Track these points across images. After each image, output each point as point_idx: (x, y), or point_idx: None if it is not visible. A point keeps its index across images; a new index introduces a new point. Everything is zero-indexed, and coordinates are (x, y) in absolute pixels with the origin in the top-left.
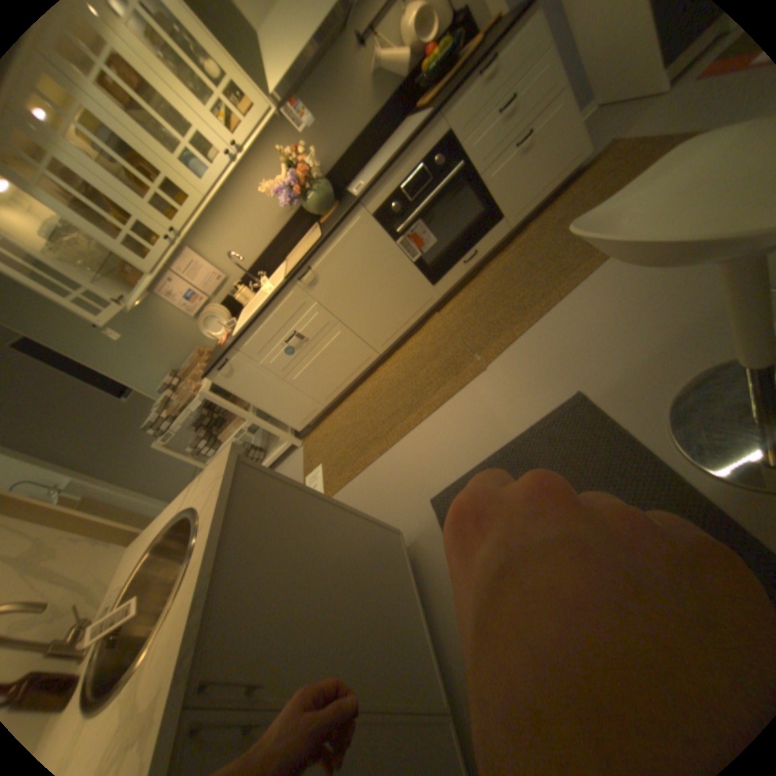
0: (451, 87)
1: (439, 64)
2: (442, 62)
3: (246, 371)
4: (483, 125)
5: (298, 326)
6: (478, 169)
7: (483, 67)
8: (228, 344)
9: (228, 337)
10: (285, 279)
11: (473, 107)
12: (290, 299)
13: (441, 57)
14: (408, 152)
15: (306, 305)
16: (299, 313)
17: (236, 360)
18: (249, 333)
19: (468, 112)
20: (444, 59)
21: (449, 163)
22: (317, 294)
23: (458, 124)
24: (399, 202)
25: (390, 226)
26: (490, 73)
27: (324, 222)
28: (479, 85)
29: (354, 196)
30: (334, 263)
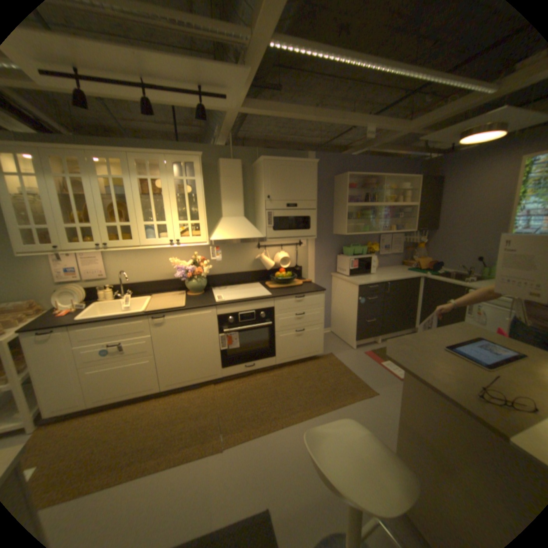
0: (282, 294)
1: (282, 279)
2: (283, 279)
3: (55, 348)
4: (287, 315)
5: (125, 342)
6: (275, 330)
7: (297, 297)
8: (64, 321)
9: (66, 314)
10: (144, 312)
11: (286, 306)
12: (136, 324)
13: (284, 278)
14: (251, 303)
15: (142, 334)
16: (133, 335)
17: (58, 336)
18: (87, 326)
19: (283, 307)
20: (285, 279)
21: (265, 319)
22: (155, 332)
23: (277, 308)
24: (233, 318)
25: (221, 326)
26: (298, 300)
27: (189, 297)
28: (292, 301)
29: (214, 300)
30: (179, 323)
